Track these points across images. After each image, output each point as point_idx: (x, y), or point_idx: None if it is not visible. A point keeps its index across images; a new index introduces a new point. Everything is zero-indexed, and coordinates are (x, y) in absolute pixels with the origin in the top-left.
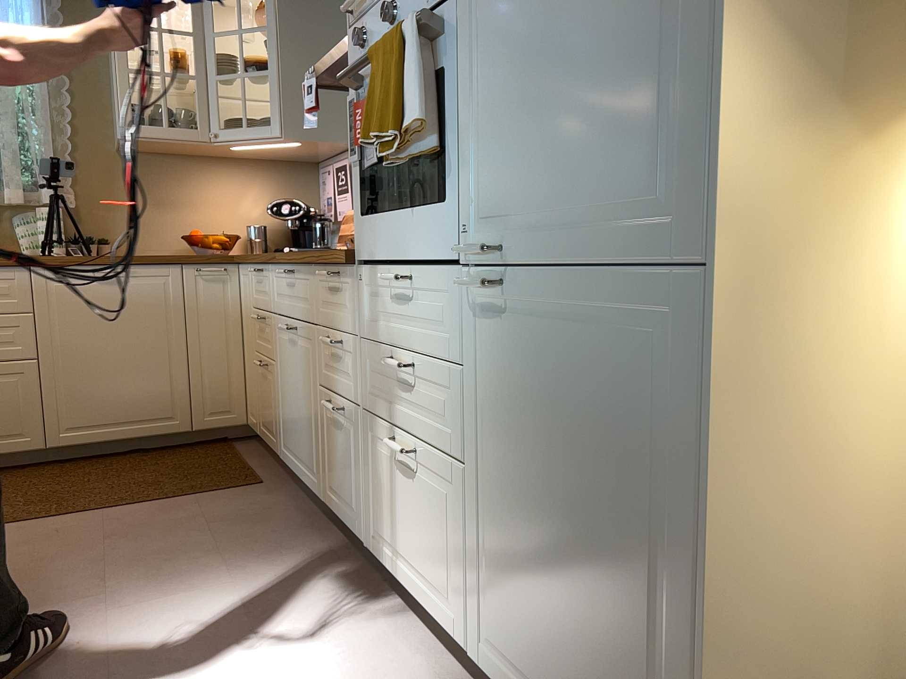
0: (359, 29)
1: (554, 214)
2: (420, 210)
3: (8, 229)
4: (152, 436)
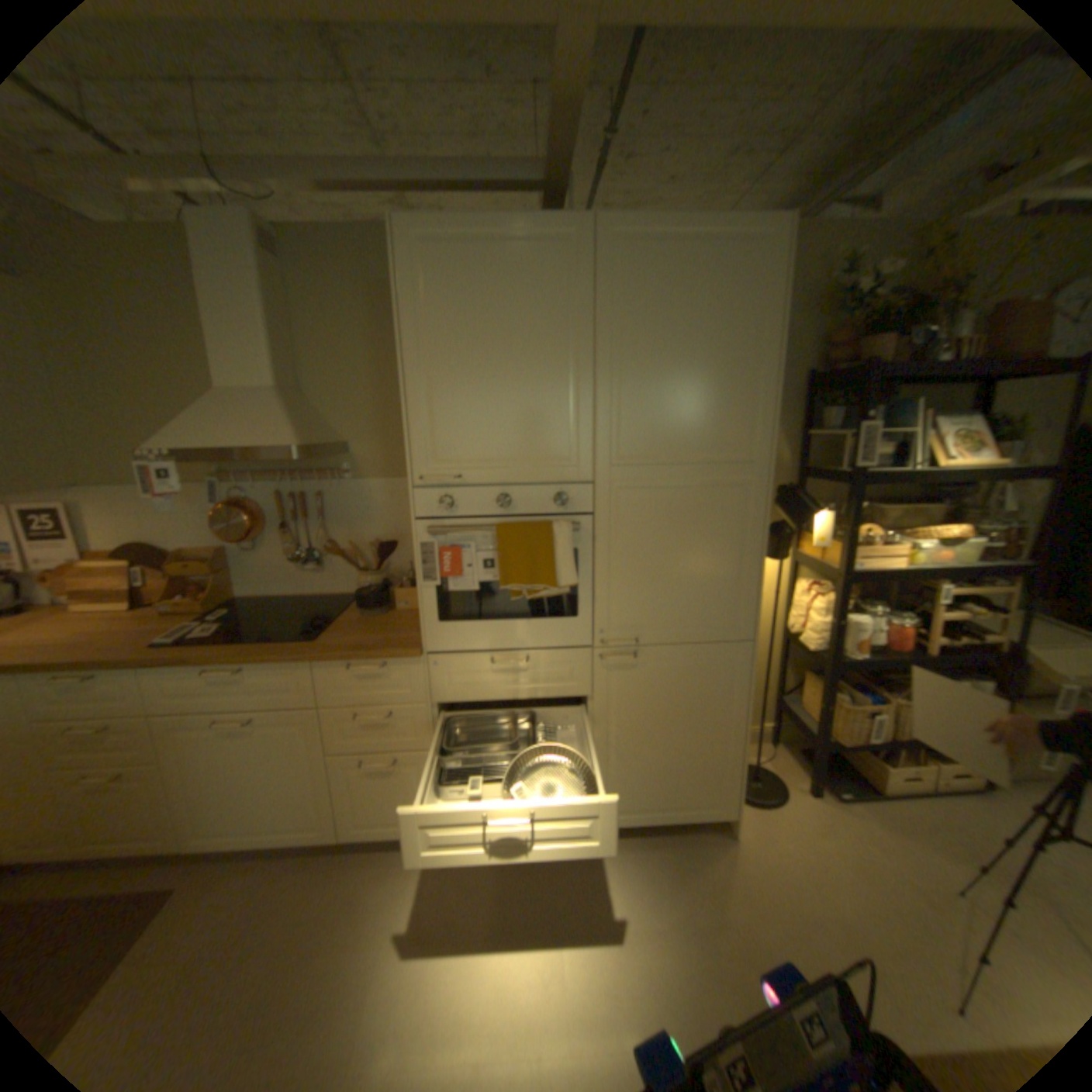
0: (448, 499)
1: (668, 624)
2: (536, 619)
3: None
4: None
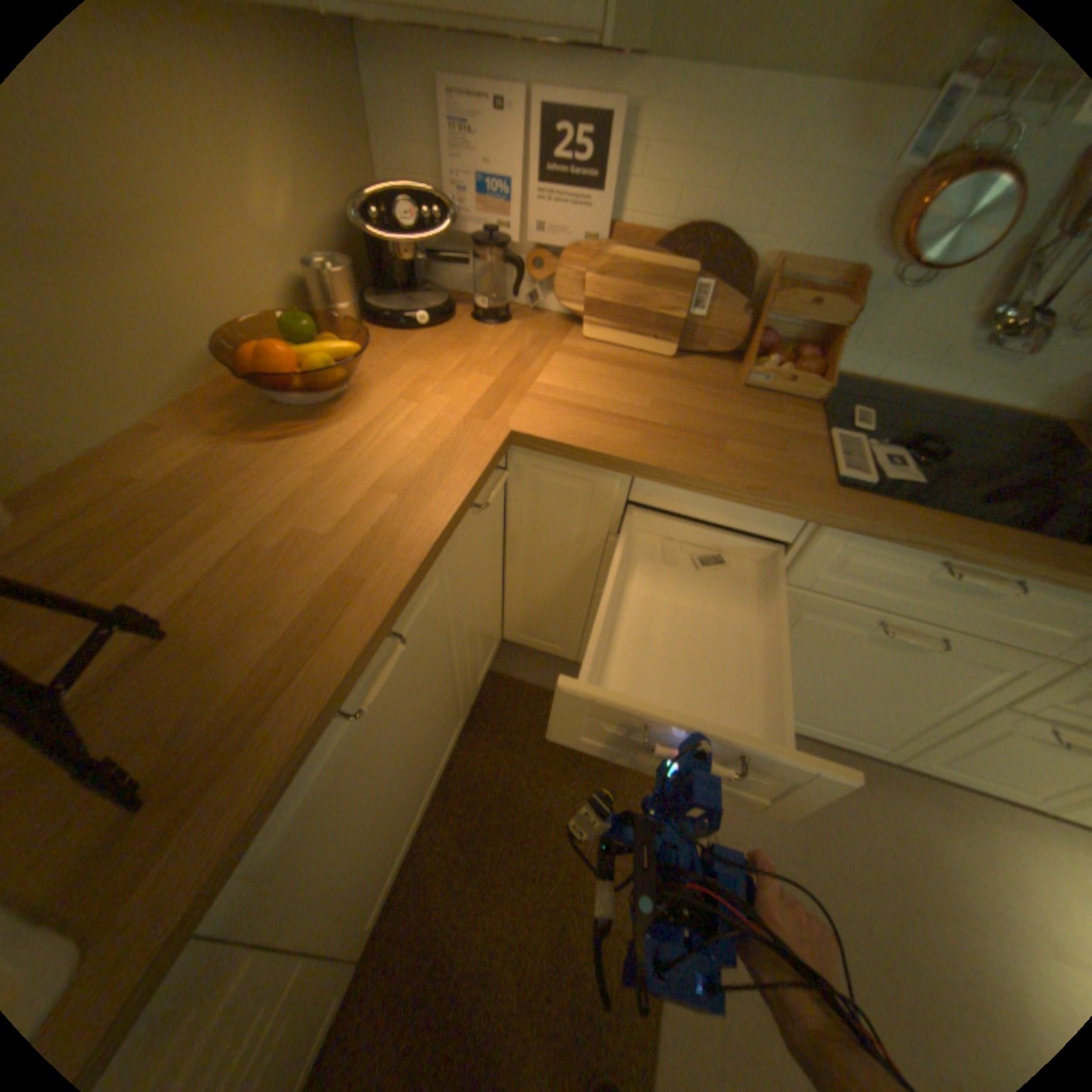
0: None
1: None
2: None
3: None
4: (444, 765)
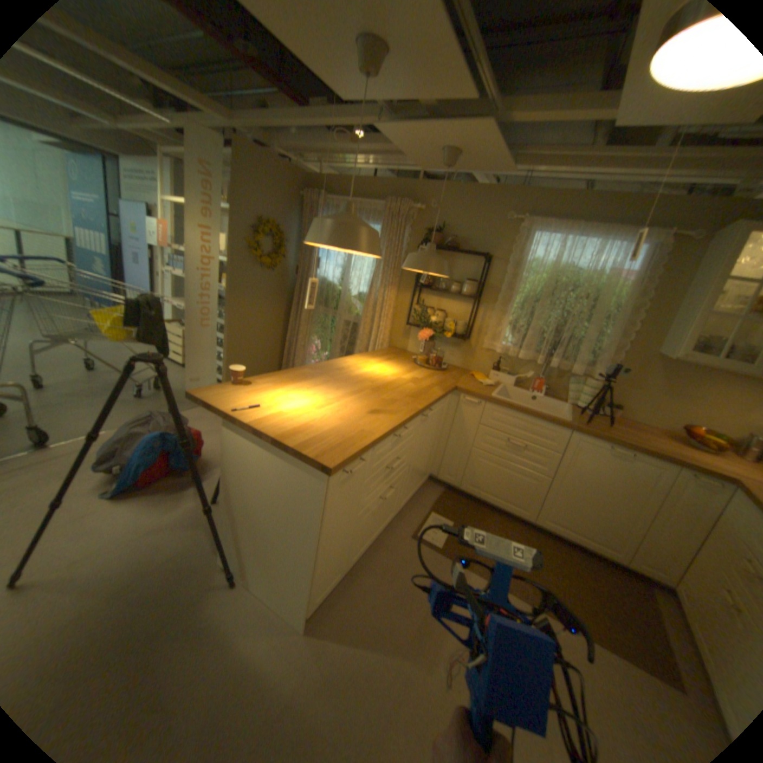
0: None
1: None
2: None
3: (565, 383)
4: (600, 554)
